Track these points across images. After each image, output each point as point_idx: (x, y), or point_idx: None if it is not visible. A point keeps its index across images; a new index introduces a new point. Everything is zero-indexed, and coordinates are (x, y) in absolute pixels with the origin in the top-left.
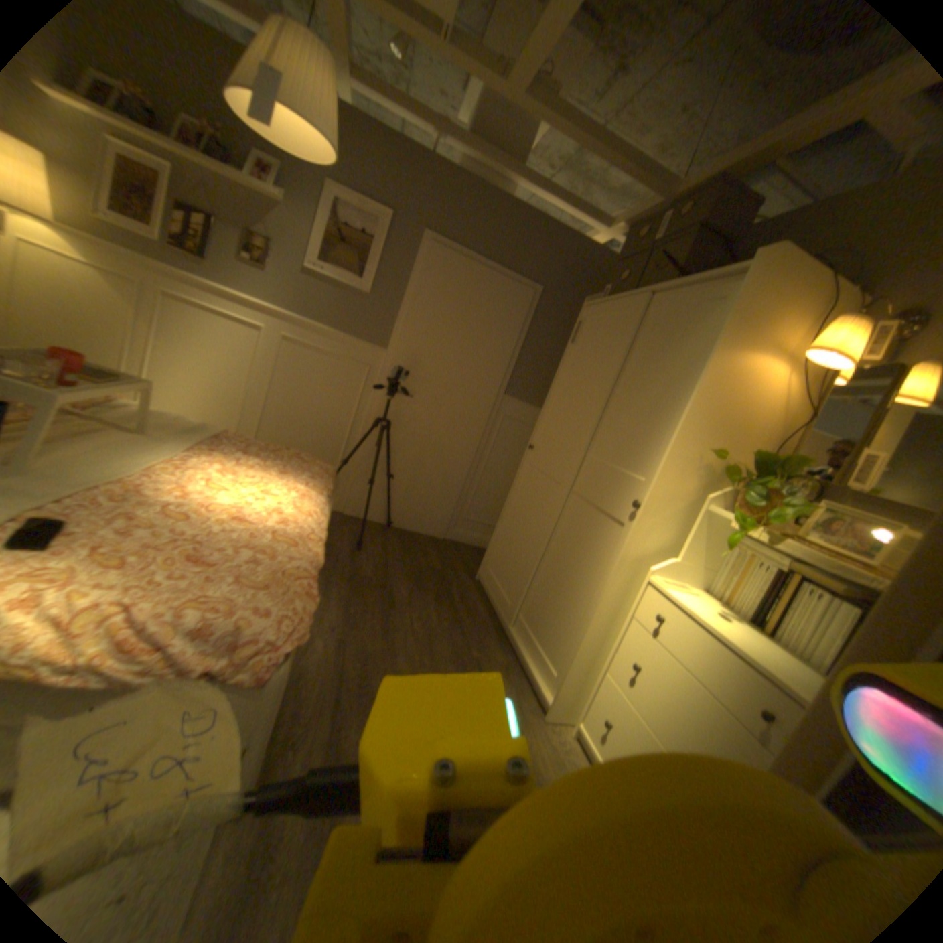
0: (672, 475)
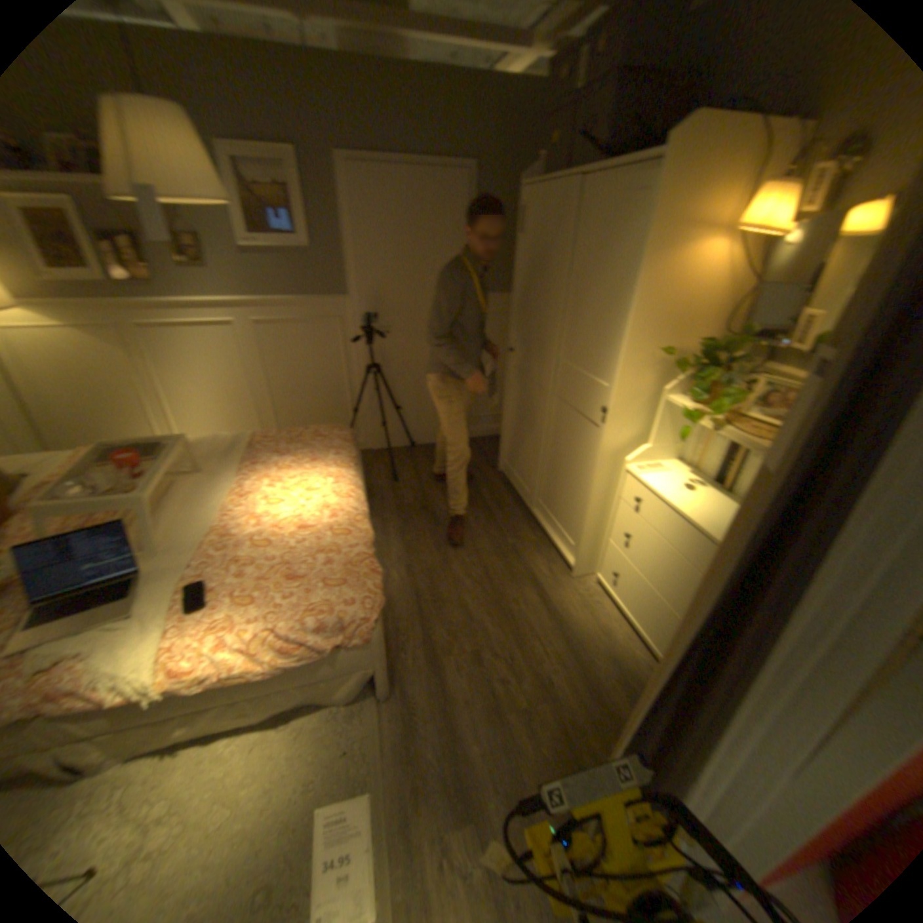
0: (631, 380)
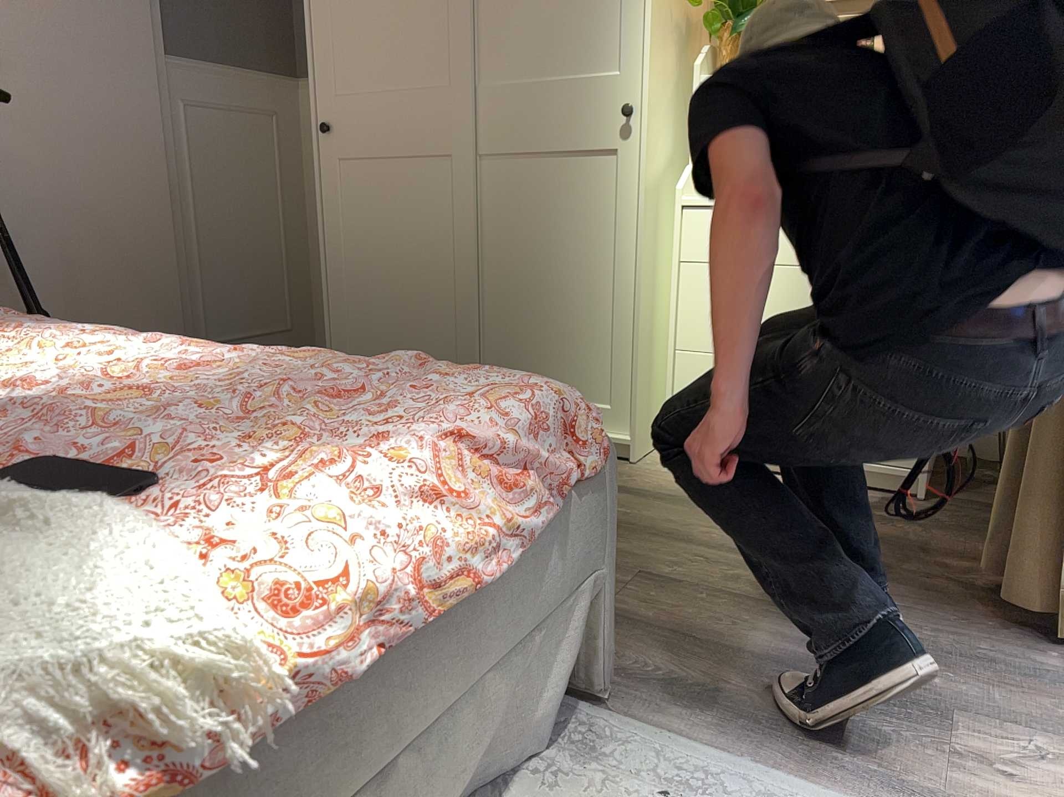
0: (657, 49)
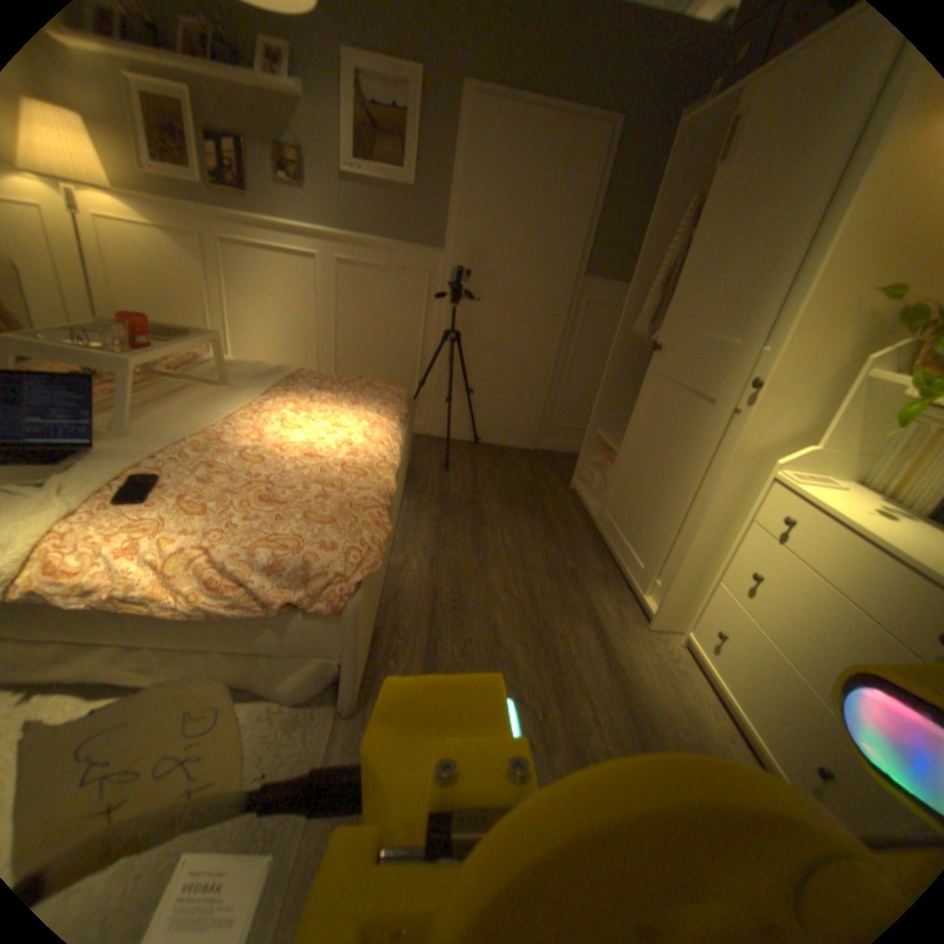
0: (814, 336)
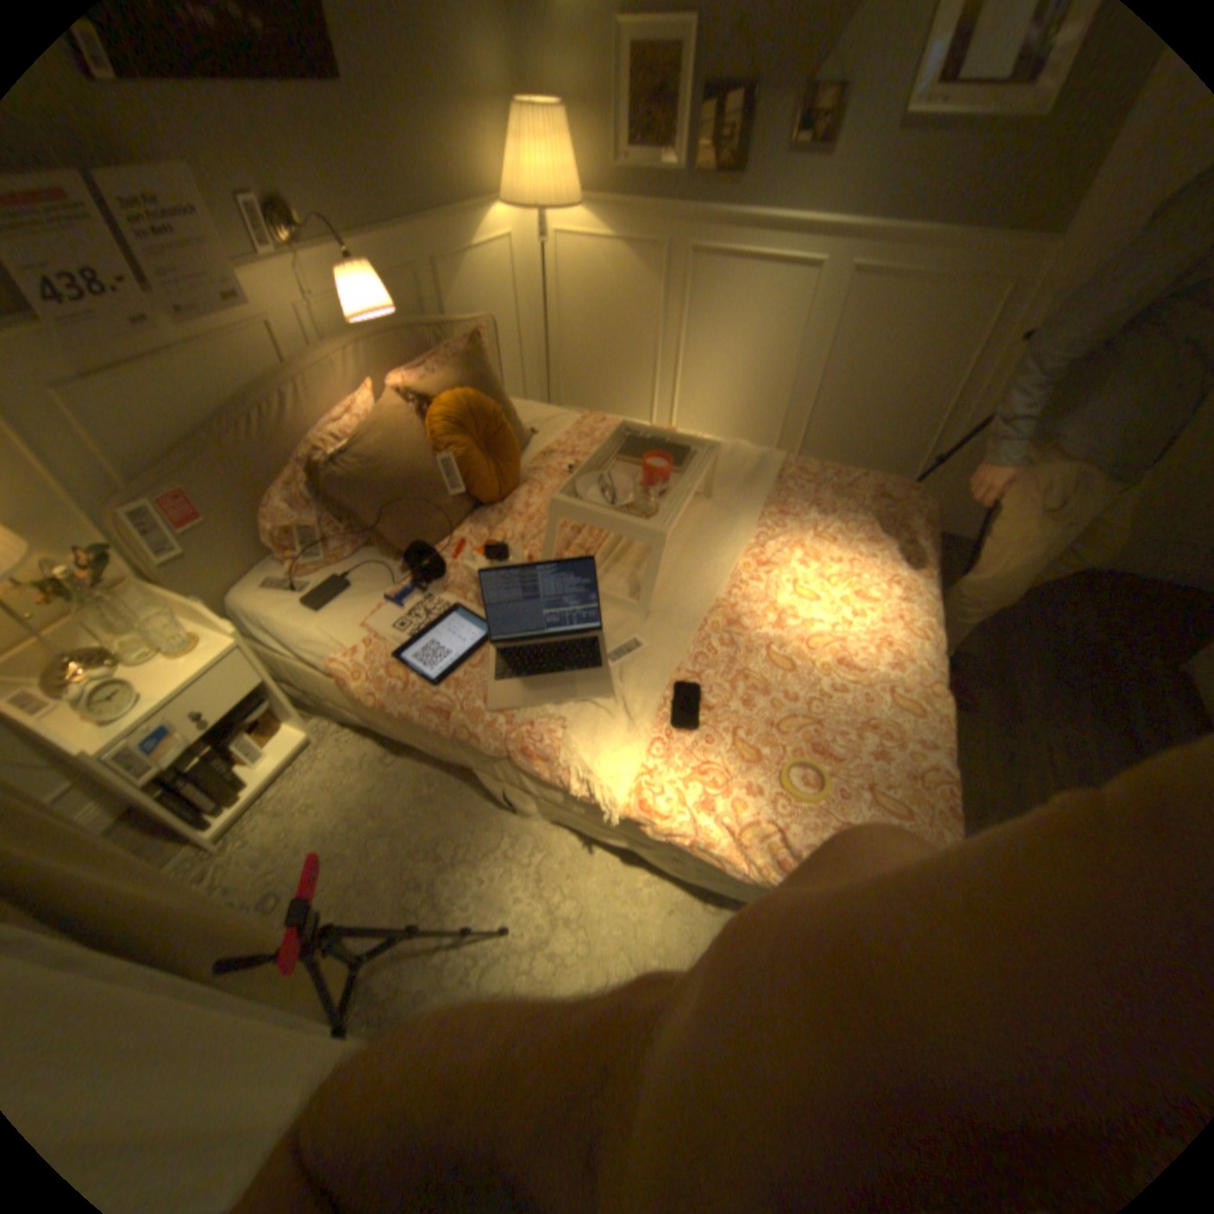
0: None
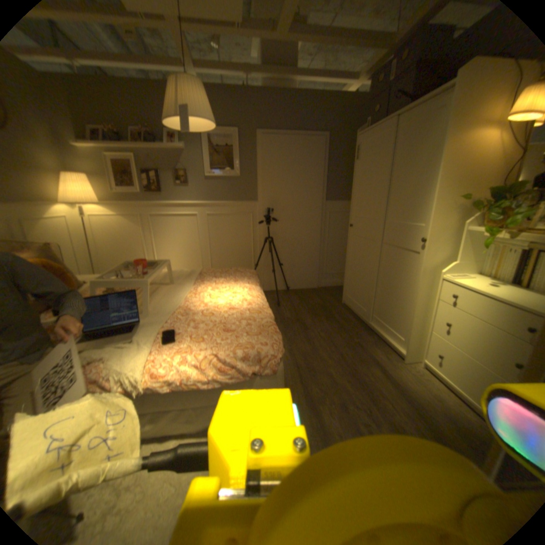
0: (441, 217)
